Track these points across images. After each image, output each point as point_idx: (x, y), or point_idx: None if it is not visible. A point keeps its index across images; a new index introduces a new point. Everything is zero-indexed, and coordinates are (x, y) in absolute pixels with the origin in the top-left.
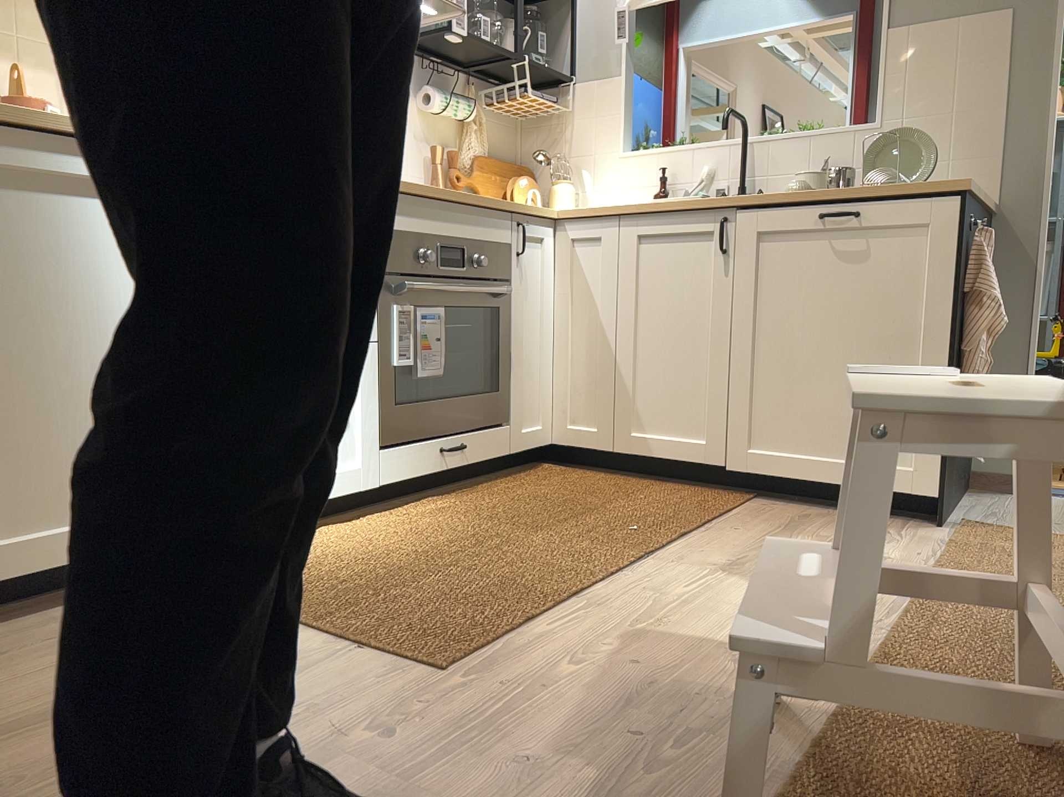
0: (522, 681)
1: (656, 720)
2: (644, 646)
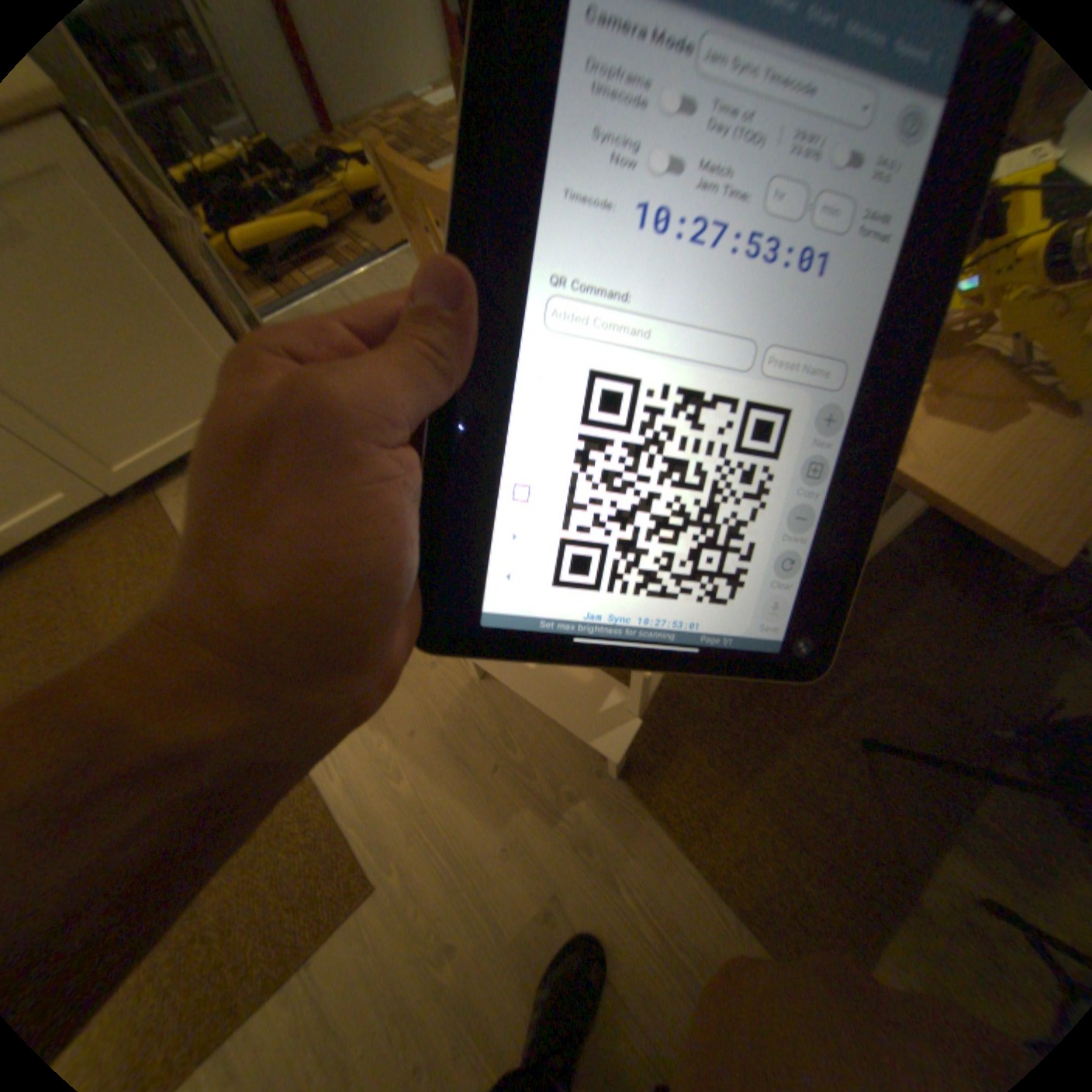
0: (408, 824)
1: (481, 747)
2: (390, 716)
